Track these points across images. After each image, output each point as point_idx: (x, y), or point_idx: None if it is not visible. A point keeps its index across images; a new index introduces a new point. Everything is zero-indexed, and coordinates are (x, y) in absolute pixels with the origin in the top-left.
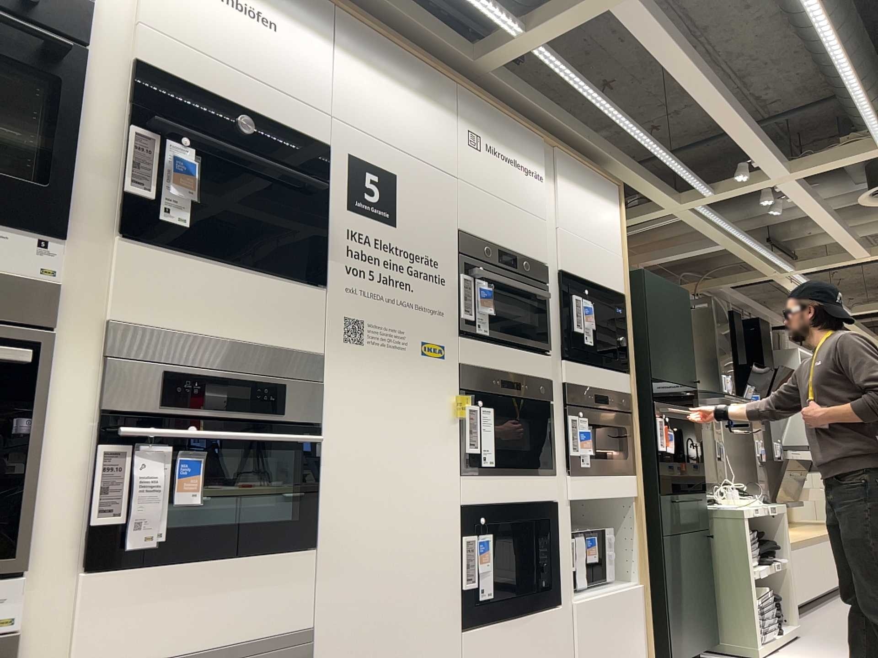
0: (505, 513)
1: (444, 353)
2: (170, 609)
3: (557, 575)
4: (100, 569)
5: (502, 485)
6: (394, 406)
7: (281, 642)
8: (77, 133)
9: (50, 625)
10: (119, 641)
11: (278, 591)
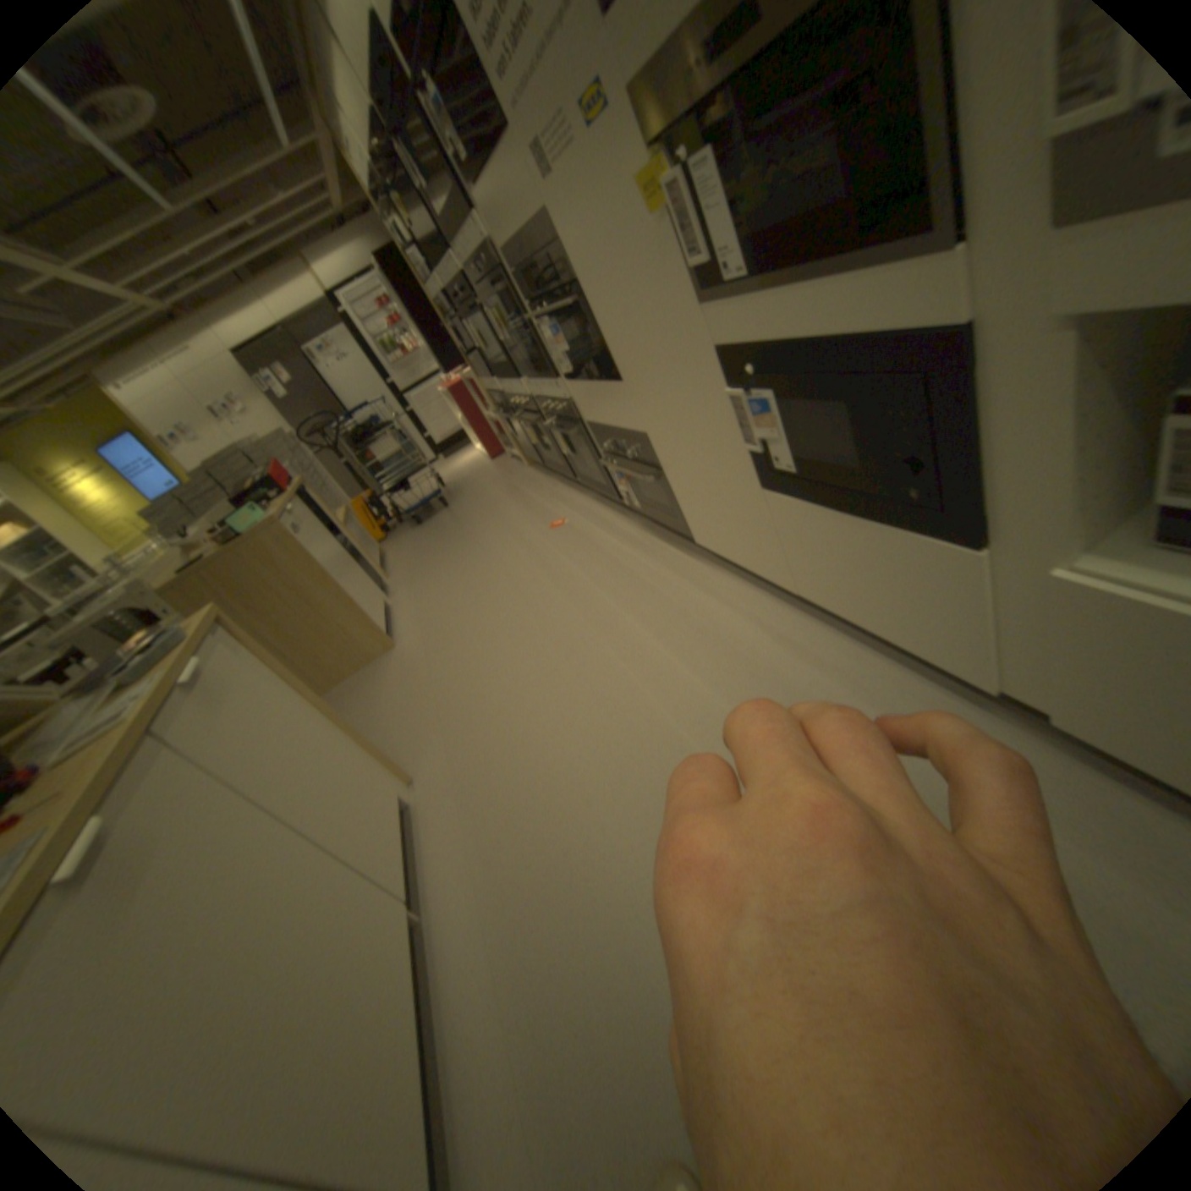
0: (789, 359)
1: (608, 91)
2: (592, 399)
3: (965, 496)
4: (569, 376)
5: (775, 307)
6: (605, 230)
7: (634, 433)
8: (436, 126)
9: (576, 395)
10: (589, 409)
11: (621, 403)
